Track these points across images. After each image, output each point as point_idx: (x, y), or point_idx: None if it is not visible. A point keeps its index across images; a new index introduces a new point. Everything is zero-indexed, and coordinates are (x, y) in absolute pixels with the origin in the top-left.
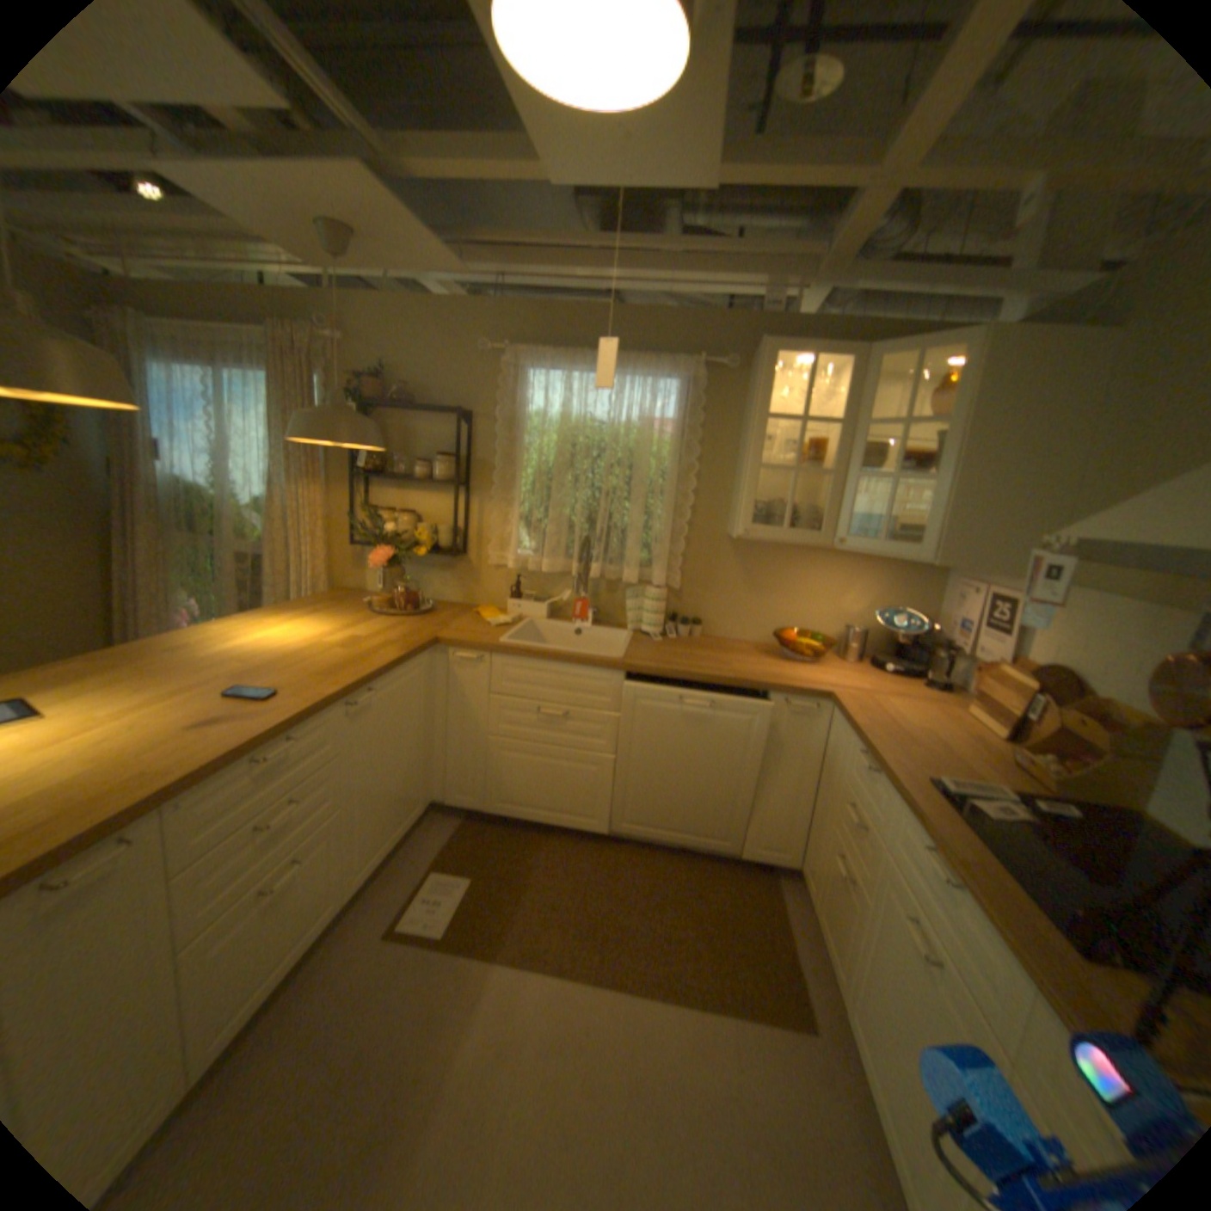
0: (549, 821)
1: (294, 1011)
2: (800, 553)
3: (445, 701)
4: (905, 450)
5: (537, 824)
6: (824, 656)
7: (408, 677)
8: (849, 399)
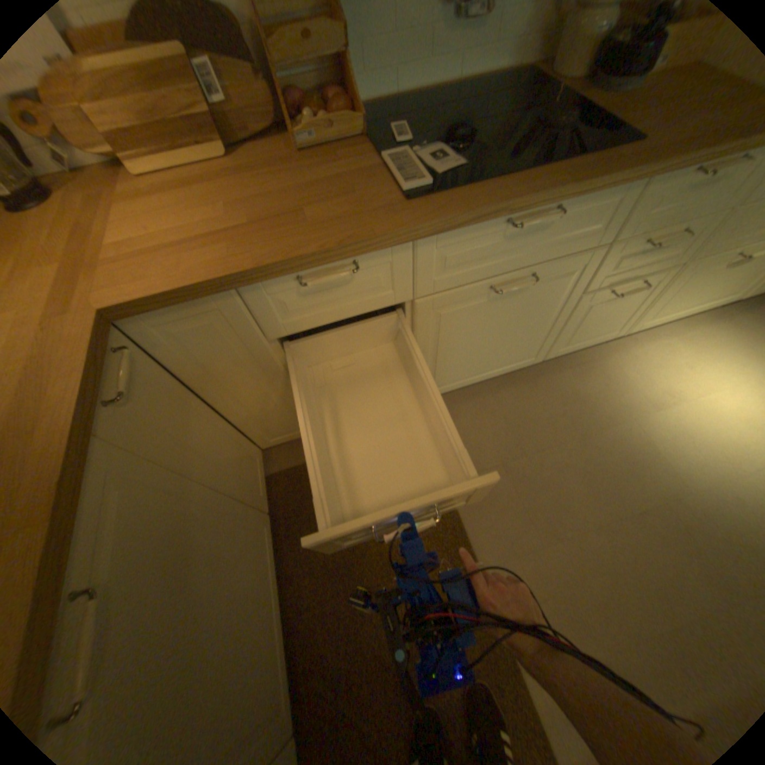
0: None
1: None
2: None
3: None
4: None
5: None
6: None
7: None
8: None
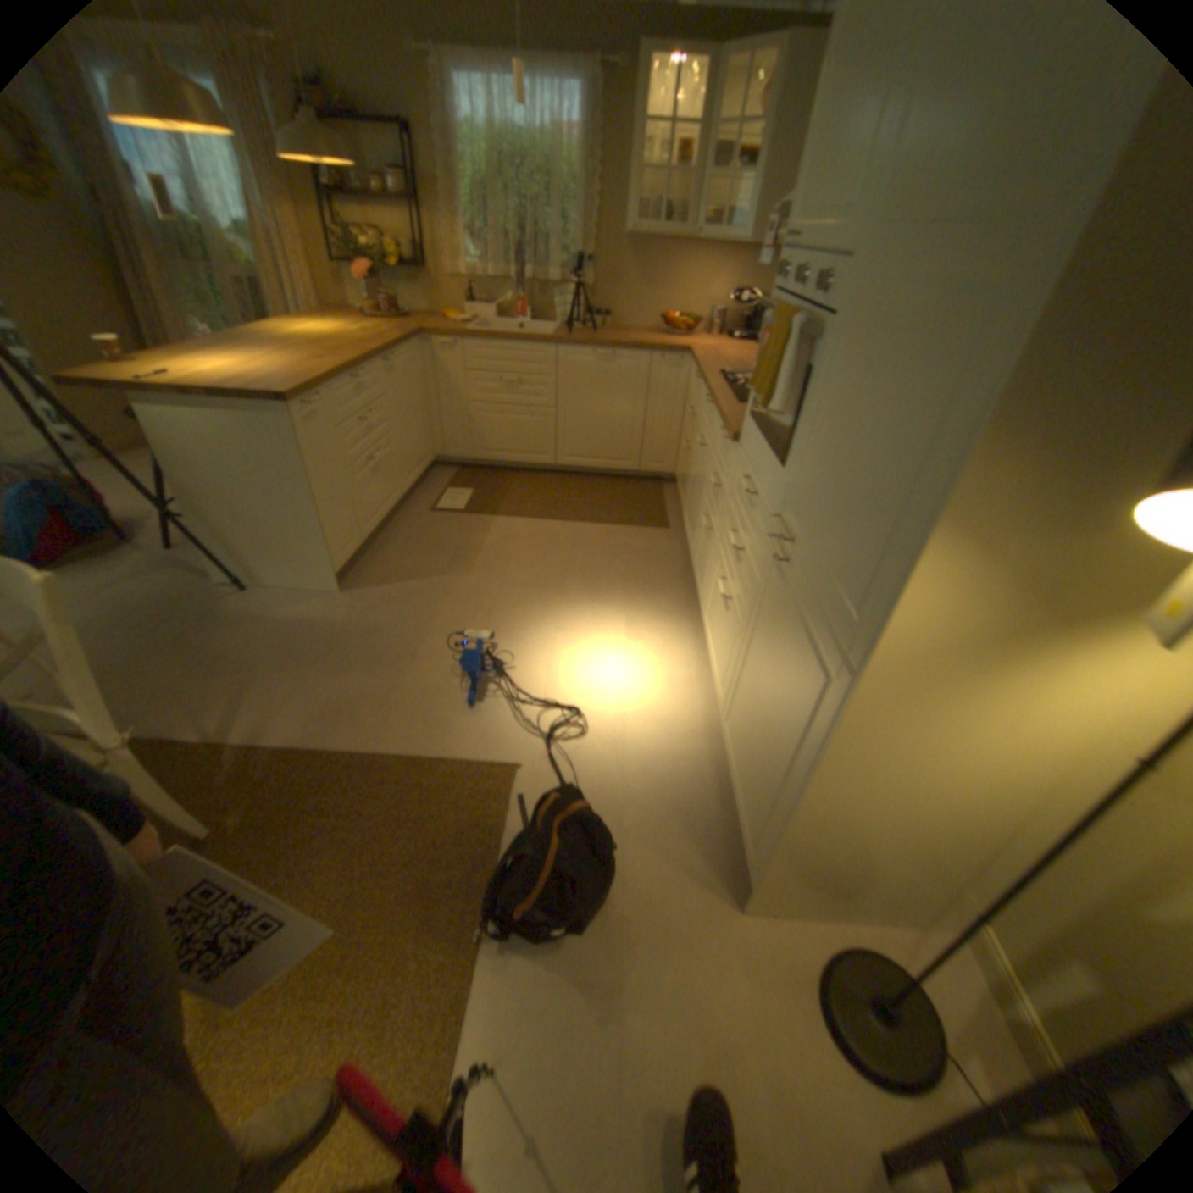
0: (515, 460)
1: (394, 534)
2: (678, 248)
3: (432, 381)
4: (742, 147)
5: (508, 463)
6: (691, 330)
7: (407, 356)
8: (704, 100)
